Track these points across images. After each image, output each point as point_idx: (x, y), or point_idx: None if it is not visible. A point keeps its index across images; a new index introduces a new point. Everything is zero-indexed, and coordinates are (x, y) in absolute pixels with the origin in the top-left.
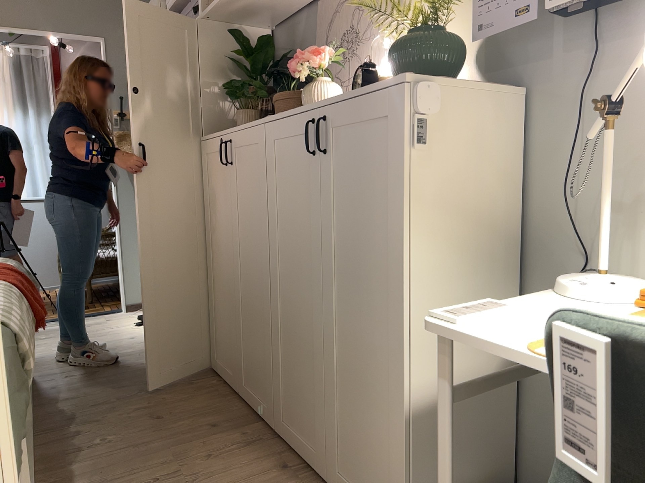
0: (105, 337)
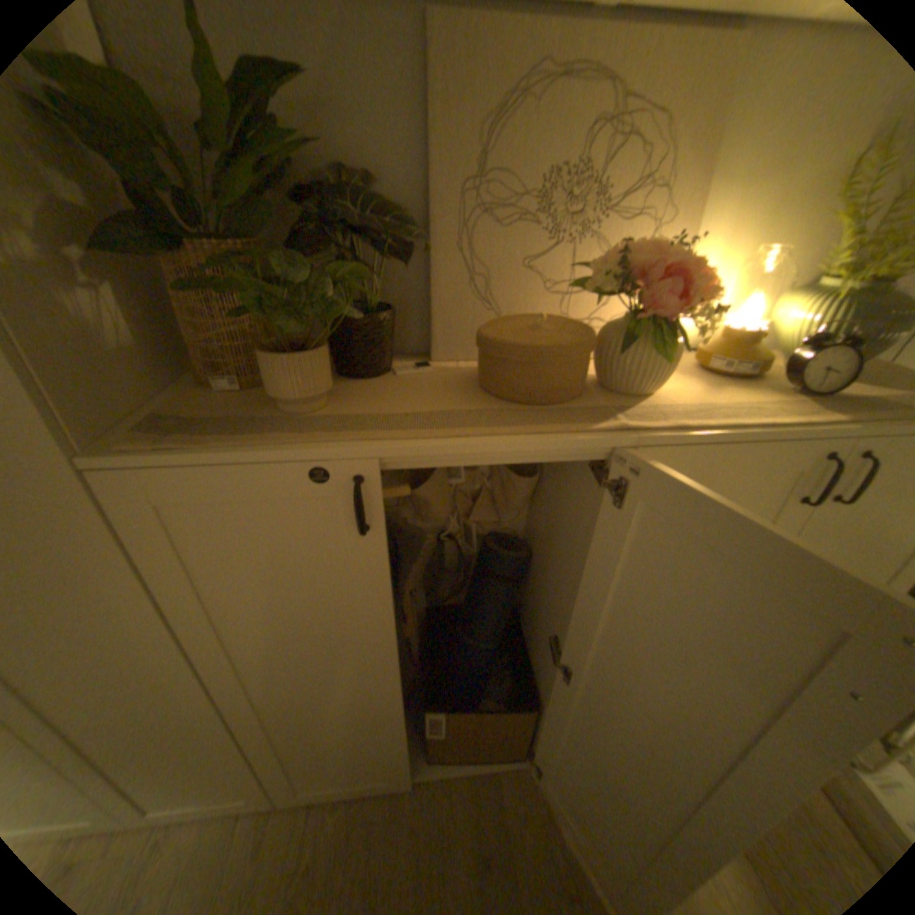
0: None
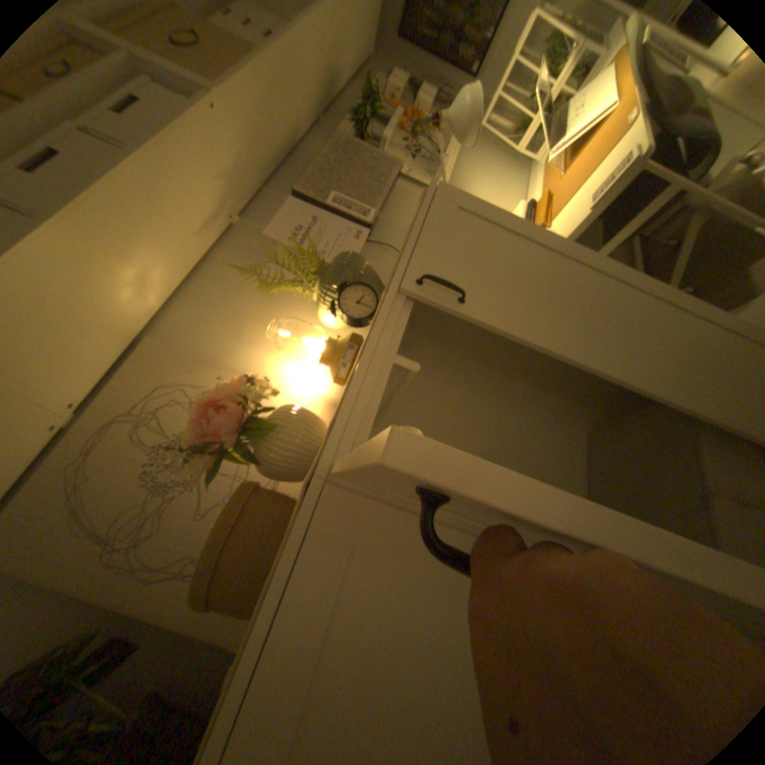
0: None
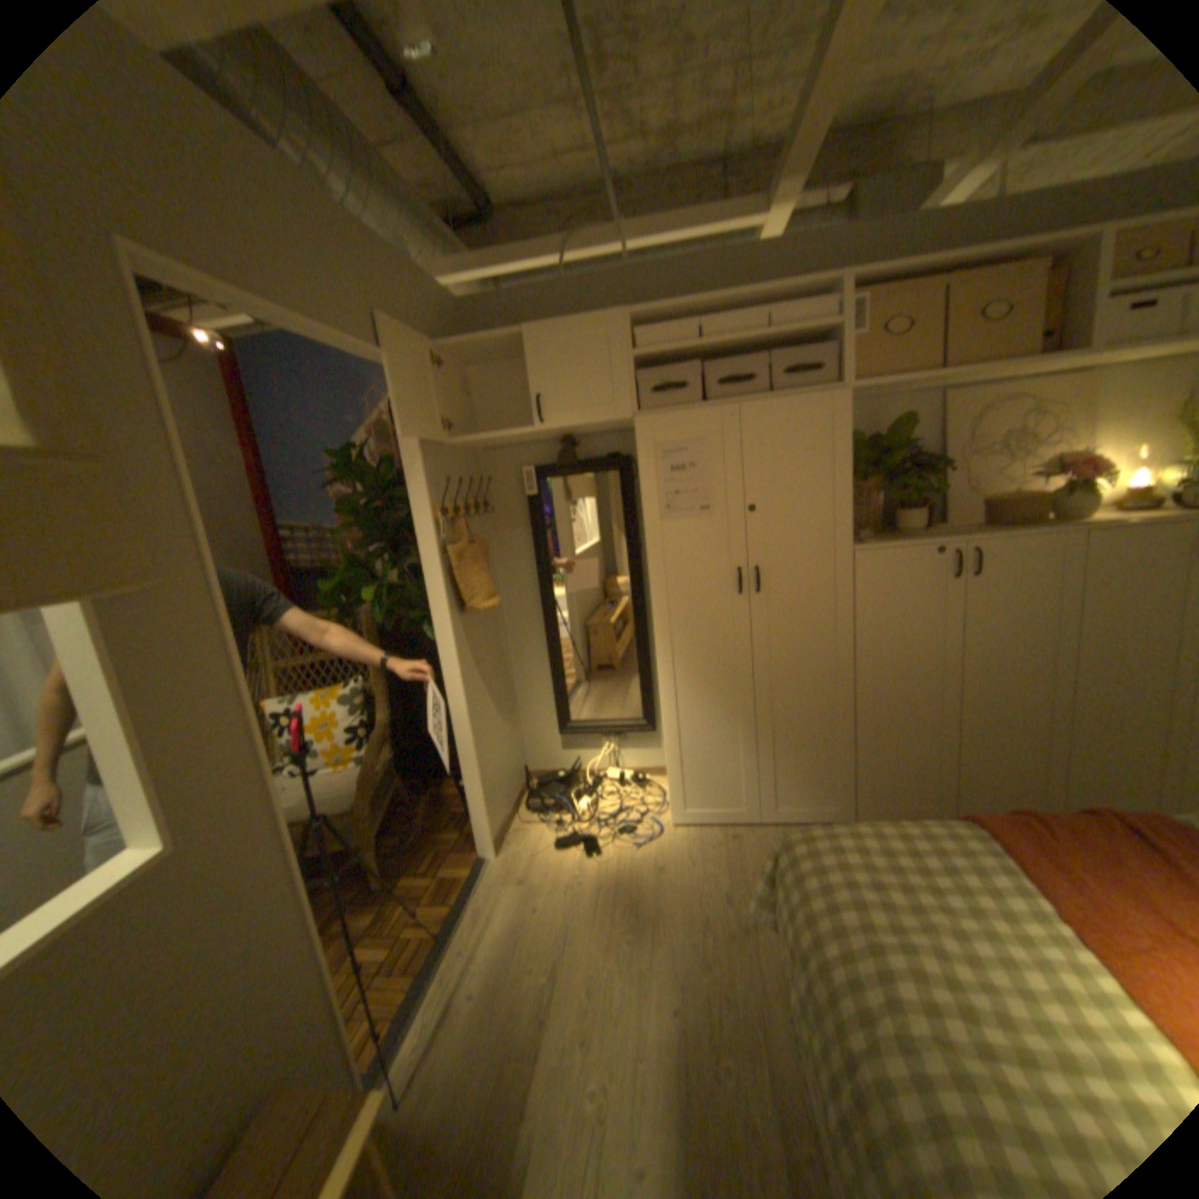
0: (626, 896)
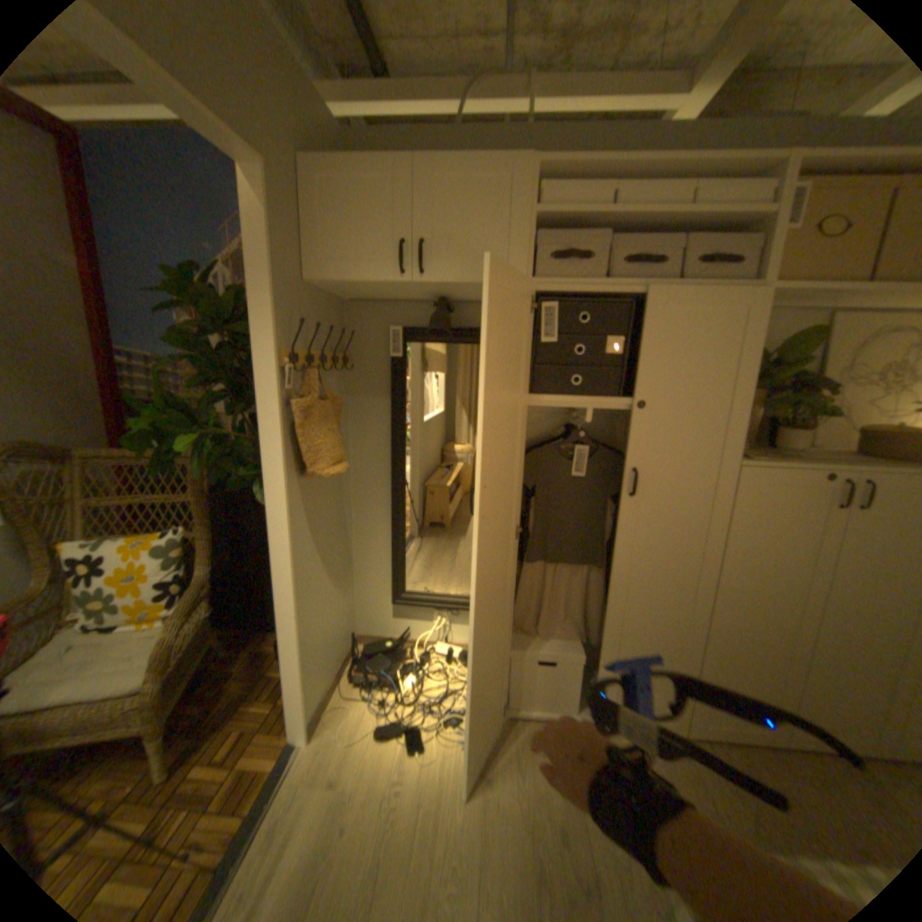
0: (449, 819)
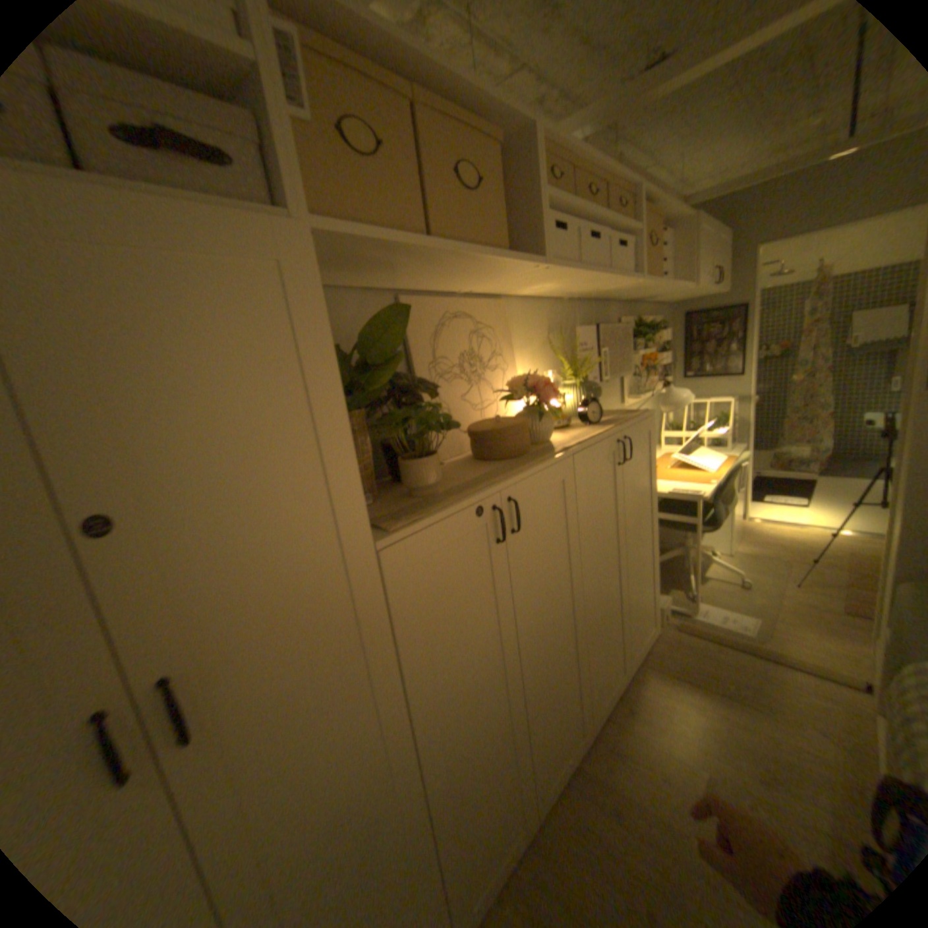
0: None
